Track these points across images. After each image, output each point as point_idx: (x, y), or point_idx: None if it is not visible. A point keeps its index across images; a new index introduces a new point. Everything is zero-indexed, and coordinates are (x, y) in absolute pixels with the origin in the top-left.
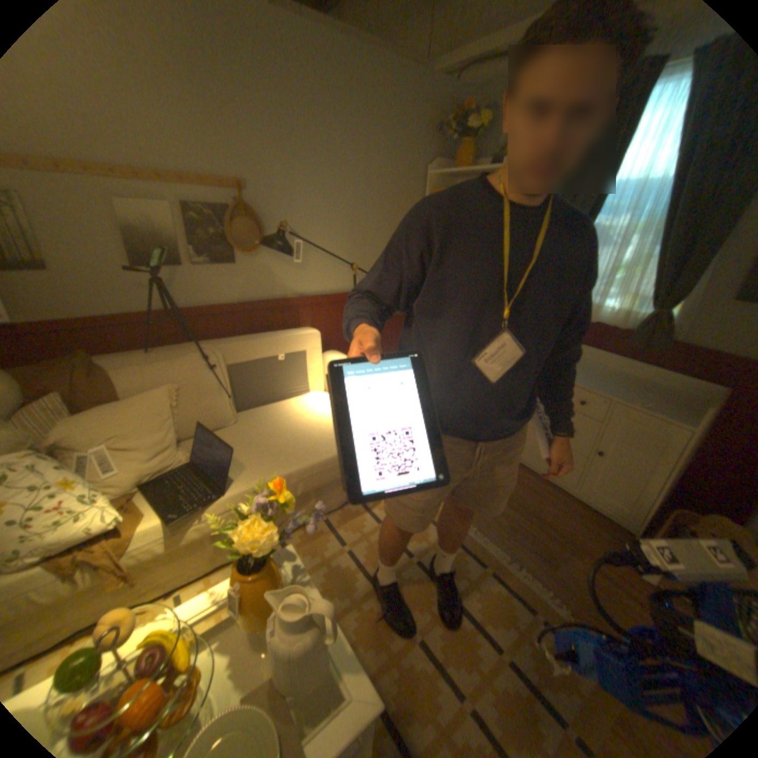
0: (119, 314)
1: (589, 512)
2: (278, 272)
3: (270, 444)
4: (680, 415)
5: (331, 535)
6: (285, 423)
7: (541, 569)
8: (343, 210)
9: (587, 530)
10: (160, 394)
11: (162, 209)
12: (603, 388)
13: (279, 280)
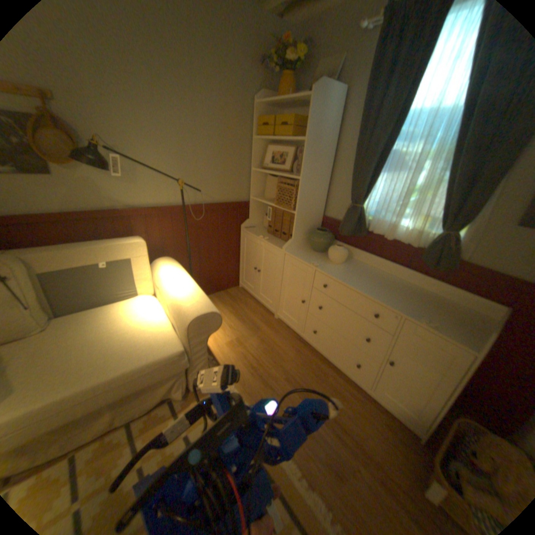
0: None
1: (381, 412)
2: (104, 184)
3: (61, 358)
4: (464, 335)
5: (127, 447)
6: (93, 331)
7: (328, 484)
8: (170, 129)
9: (378, 433)
10: None
11: None
12: (395, 302)
13: (106, 192)
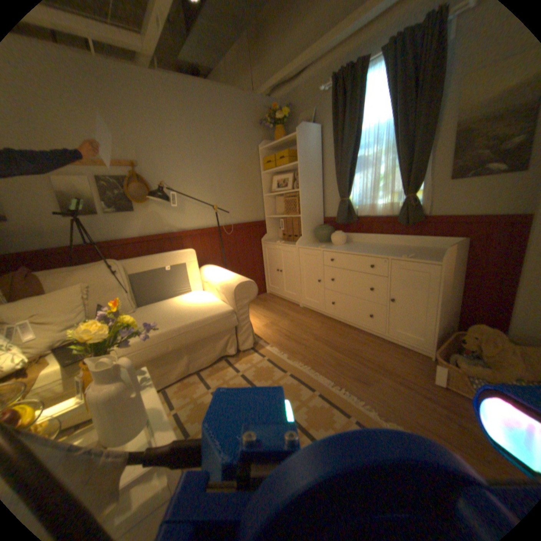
0: (55, 247)
1: (397, 348)
2: (164, 215)
3: (152, 319)
4: (433, 258)
5: (200, 384)
6: (167, 308)
7: (357, 388)
8: (204, 174)
9: (395, 359)
10: (73, 289)
11: (81, 180)
12: (383, 253)
13: (165, 220)
